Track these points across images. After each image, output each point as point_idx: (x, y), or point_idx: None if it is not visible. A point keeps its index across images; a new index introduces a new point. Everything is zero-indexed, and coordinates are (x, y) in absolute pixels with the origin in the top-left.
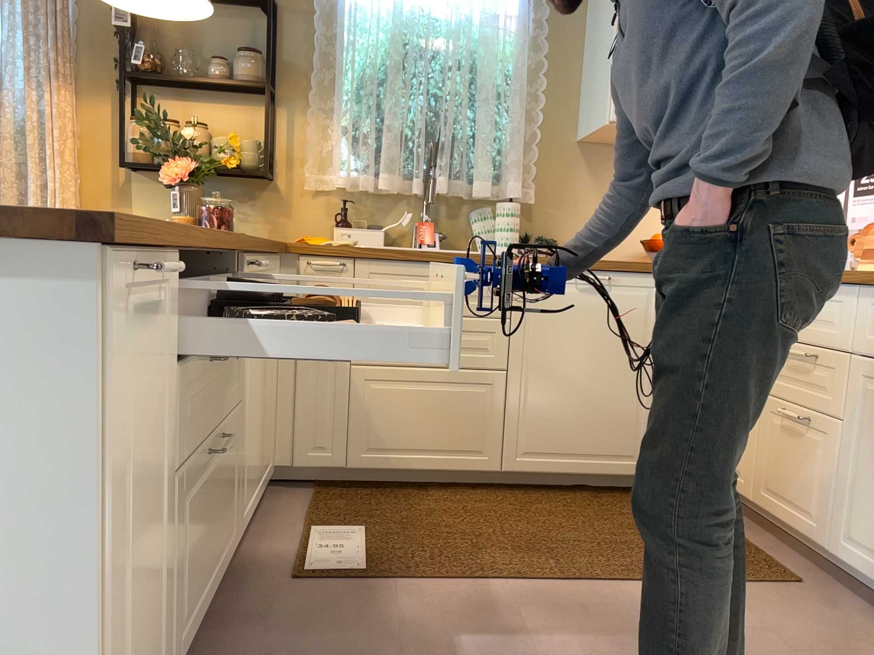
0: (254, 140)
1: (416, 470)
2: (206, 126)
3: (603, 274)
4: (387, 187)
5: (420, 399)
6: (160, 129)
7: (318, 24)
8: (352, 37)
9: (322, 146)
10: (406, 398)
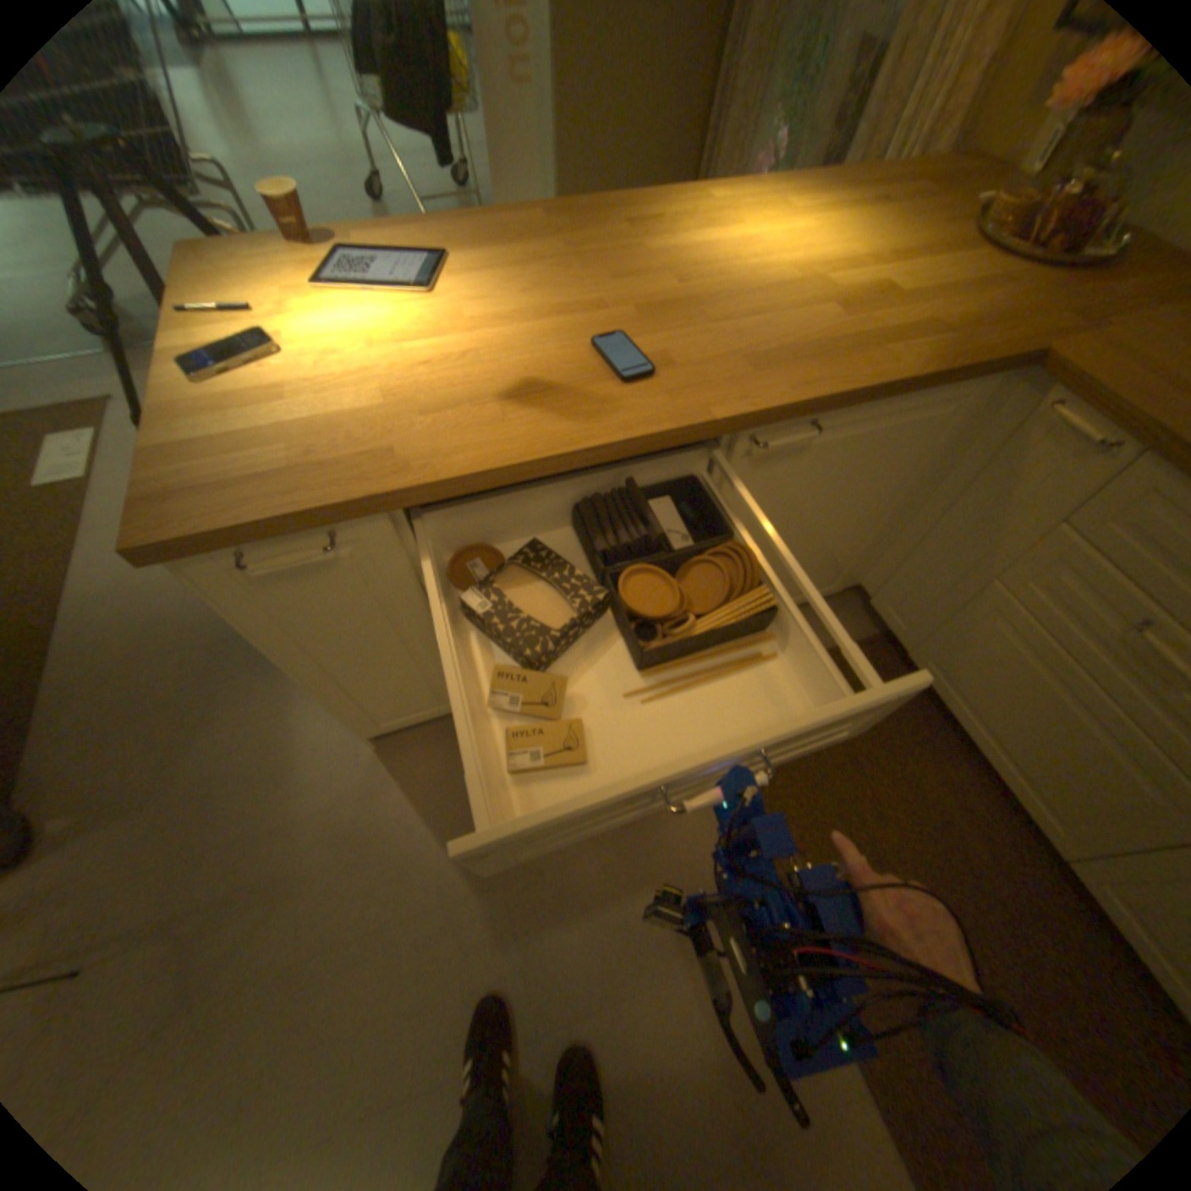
0: None
1: (972, 739)
2: None
3: None
4: None
5: (1048, 701)
6: None
7: None
8: None
9: None
10: (1030, 682)
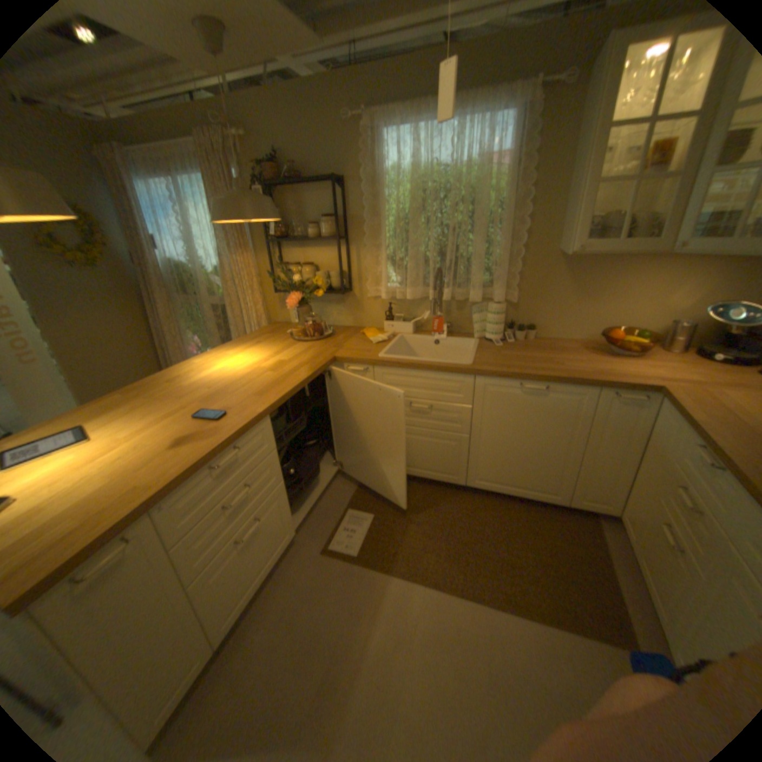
0: (339, 270)
1: (416, 476)
2: (311, 266)
3: (543, 384)
4: (411, 299)
5: (416, 443)
6: (281, 279)
7: (365, 189)
8: (386, 195)
9: (376, 269)
10: (409, 442)
